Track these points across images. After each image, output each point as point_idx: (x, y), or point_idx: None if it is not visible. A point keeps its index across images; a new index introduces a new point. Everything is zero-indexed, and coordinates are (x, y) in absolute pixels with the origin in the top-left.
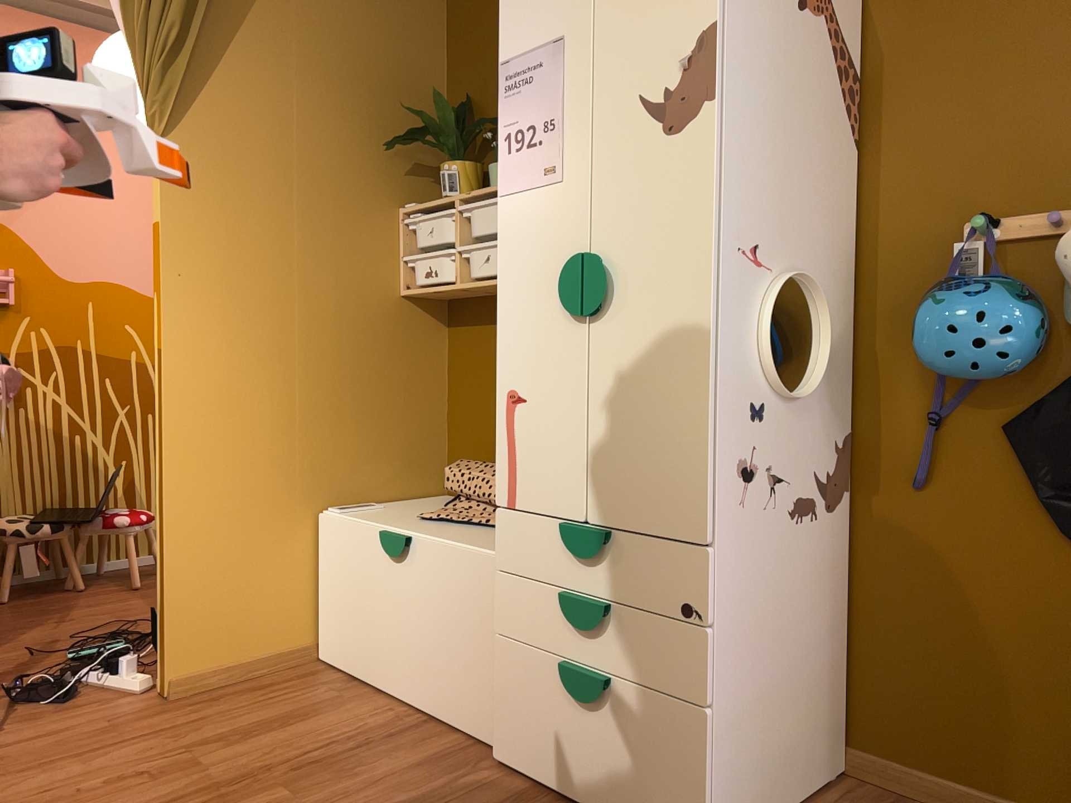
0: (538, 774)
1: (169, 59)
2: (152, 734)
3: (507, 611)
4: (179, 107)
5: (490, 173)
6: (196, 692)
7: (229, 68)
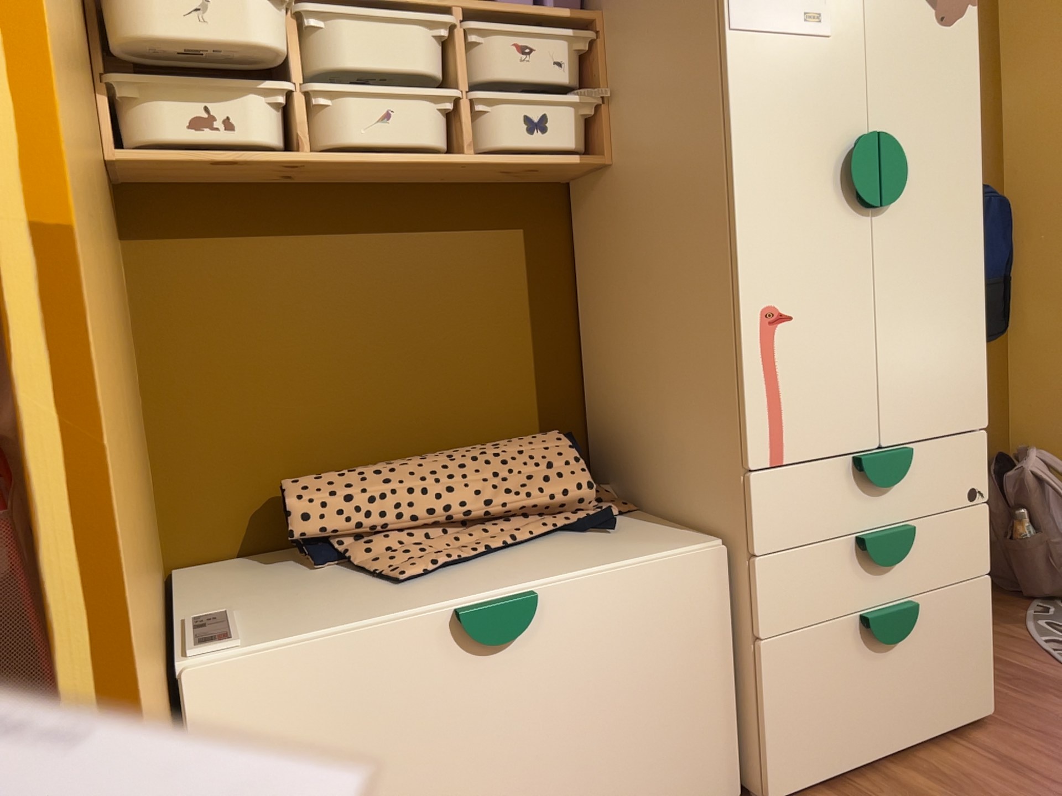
0: (835, 765)
1: None
2: None
3: (780, 599)
4: None
5: None
6: None
7: None
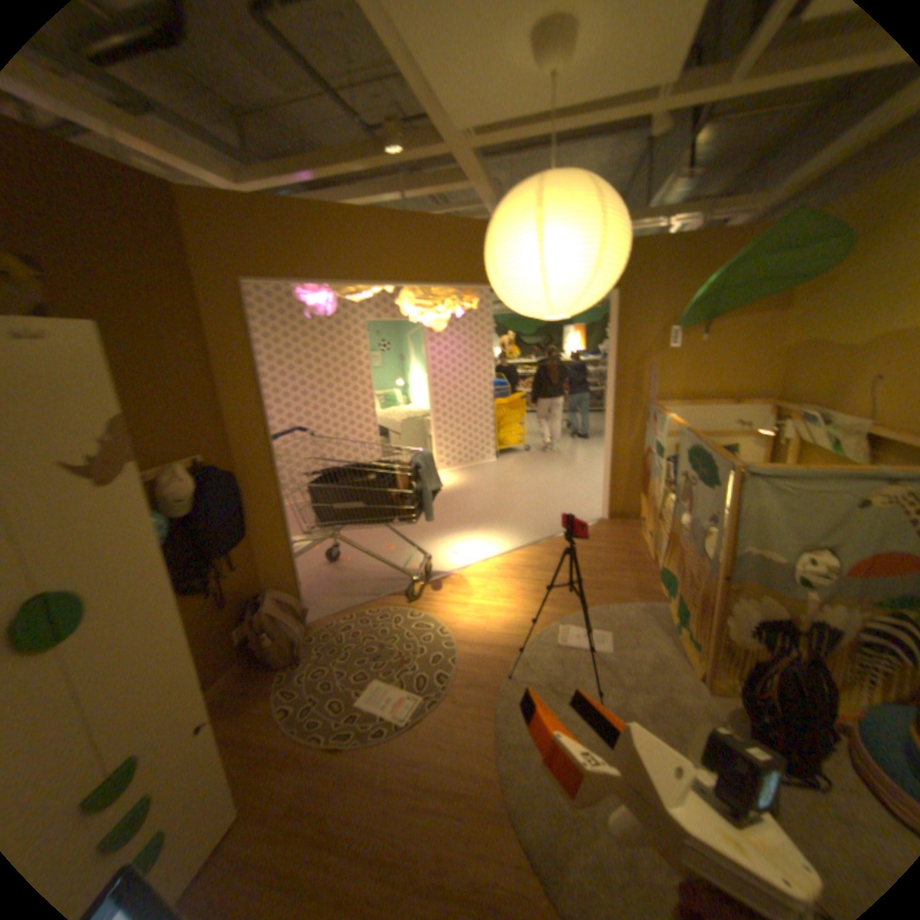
0: None
1: None
2: None
3: None
4: None
5: None
6: None
7: None
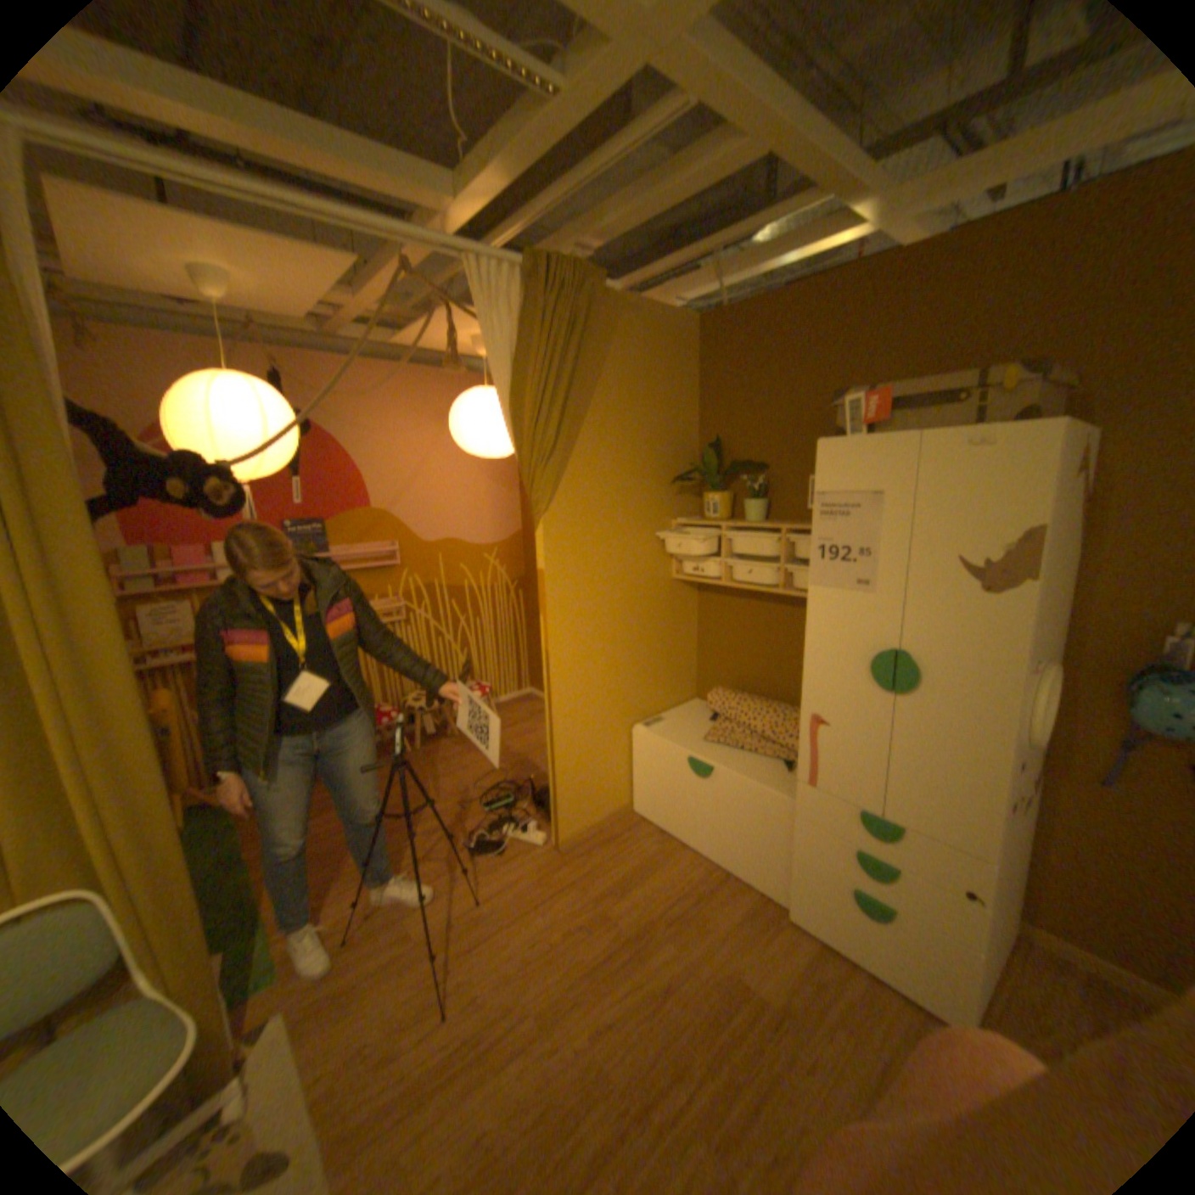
0: (831, 942)
1: (546, 461)
2: (570, 888)
3: (808, 844)
4: (551, 491)
5: (747, 505)
6: (577, 846)
7: (577, 454)
